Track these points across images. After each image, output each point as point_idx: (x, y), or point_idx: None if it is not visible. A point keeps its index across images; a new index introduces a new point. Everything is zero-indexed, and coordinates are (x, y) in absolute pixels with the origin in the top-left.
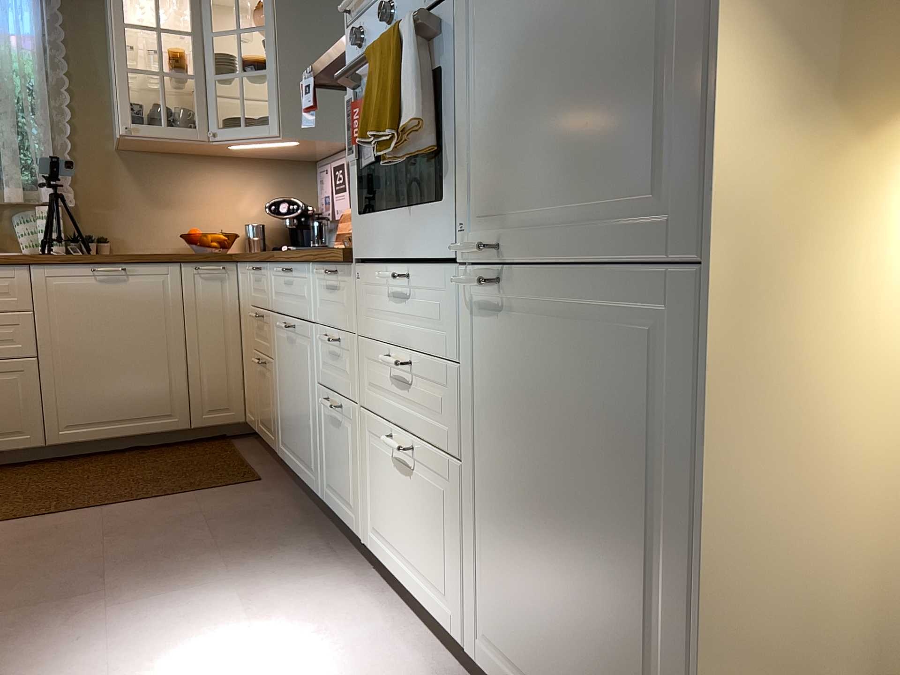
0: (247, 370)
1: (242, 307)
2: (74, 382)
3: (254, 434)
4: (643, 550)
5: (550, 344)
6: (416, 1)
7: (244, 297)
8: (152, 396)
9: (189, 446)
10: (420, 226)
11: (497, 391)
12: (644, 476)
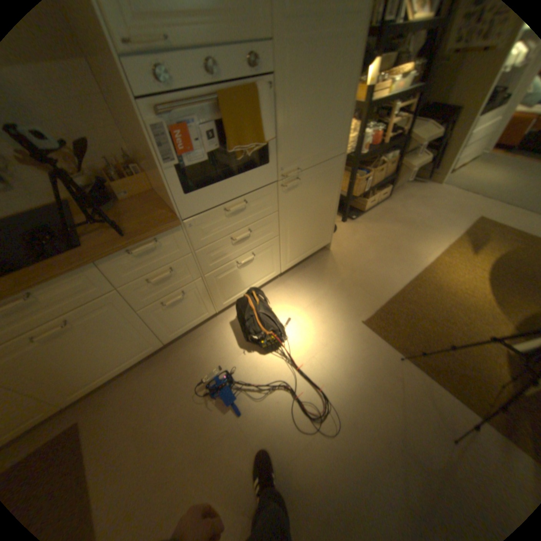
0: None
1: None
2: None
3: None
4: (327, 208)
5: (310, 186)
6: (237, 70)
7: None
8: None
9: None
10: (251, 180)
11: (292, 208)
12: (328, 196)
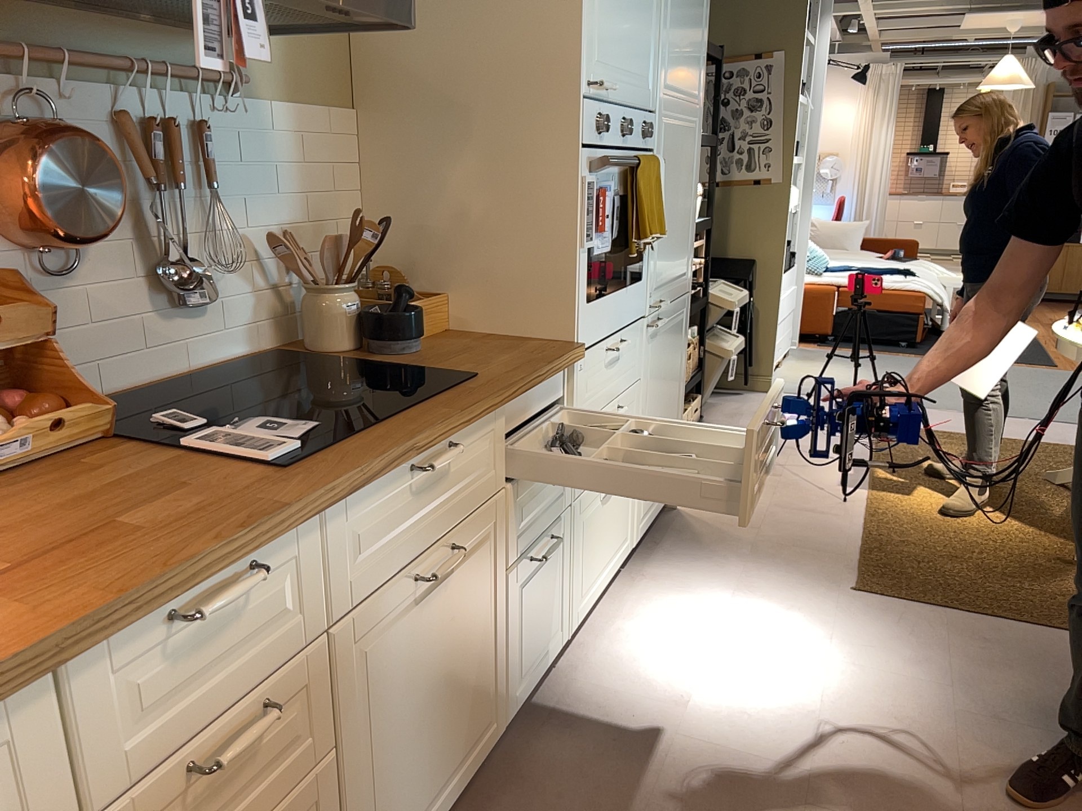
0: None
1: None
2: None
3: None
4: (676, 392)
5: (665, 338)
6: (636, 139)
7: None
8: None
9: None
10: (629, 300)
11: (652, 376)
12: (677, 367)
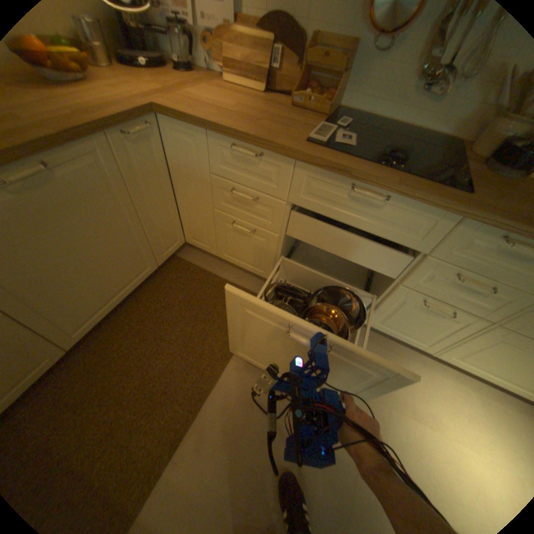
0: (194, 217)
1: (179, 165)
2: (60, 301)
3: (182, 242)
4: None
5: None
6: None
7: (188, 160)
8: (129, 266)
9: (159, 275)
10: None
11: None
12: None
